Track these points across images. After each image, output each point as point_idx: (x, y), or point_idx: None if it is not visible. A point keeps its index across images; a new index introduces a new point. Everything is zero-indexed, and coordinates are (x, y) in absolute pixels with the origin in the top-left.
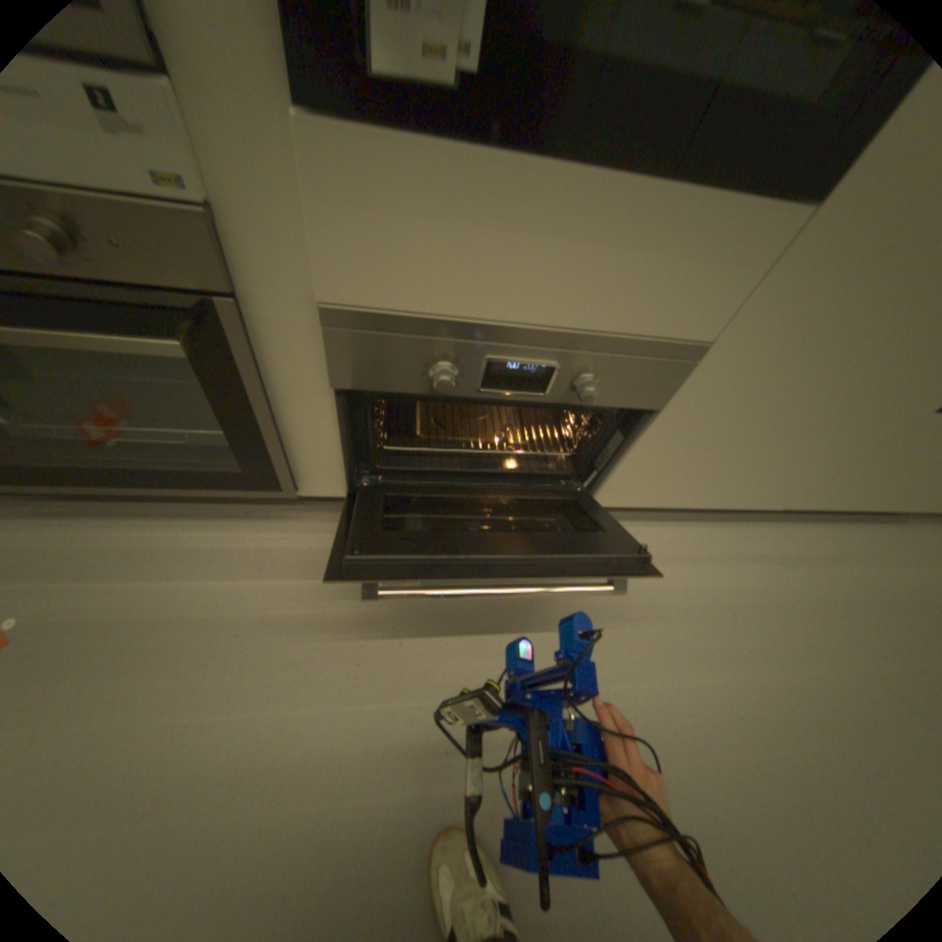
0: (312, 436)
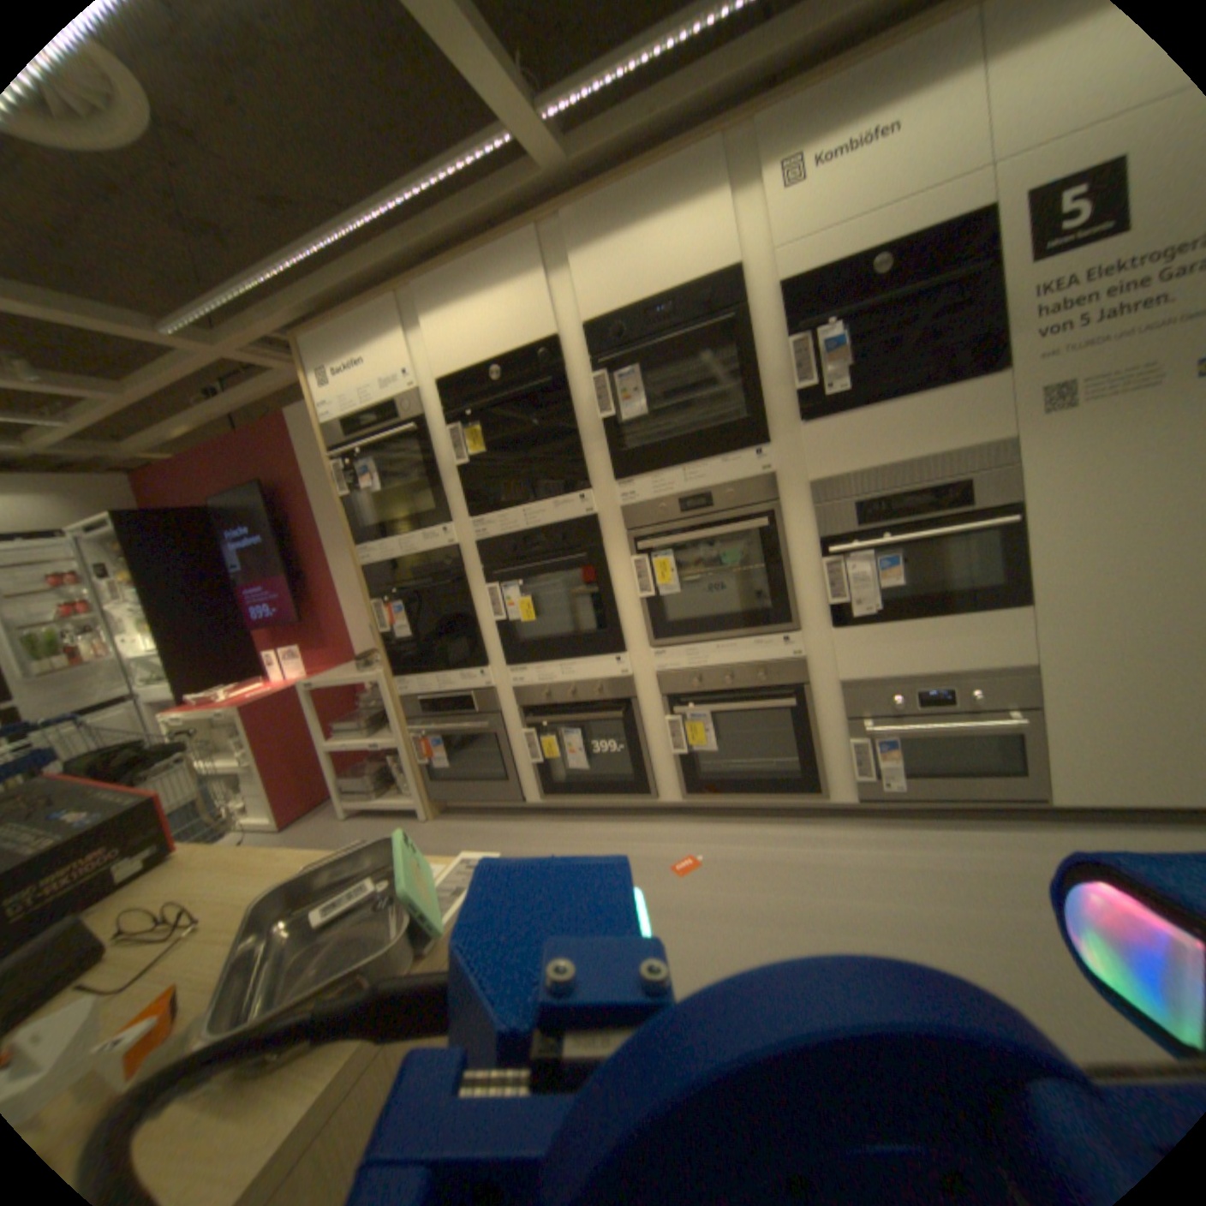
0: (836, 751)
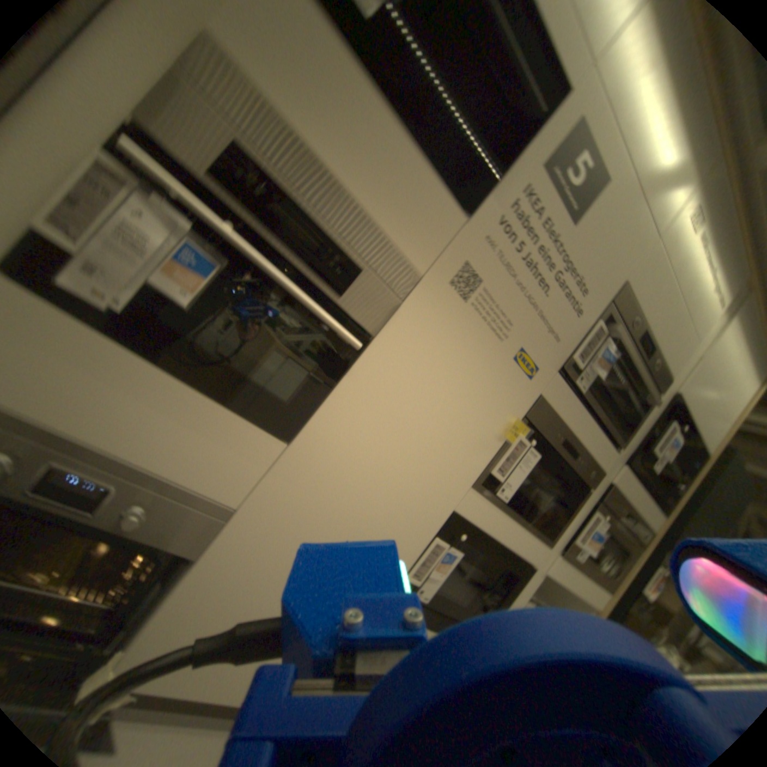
0: None
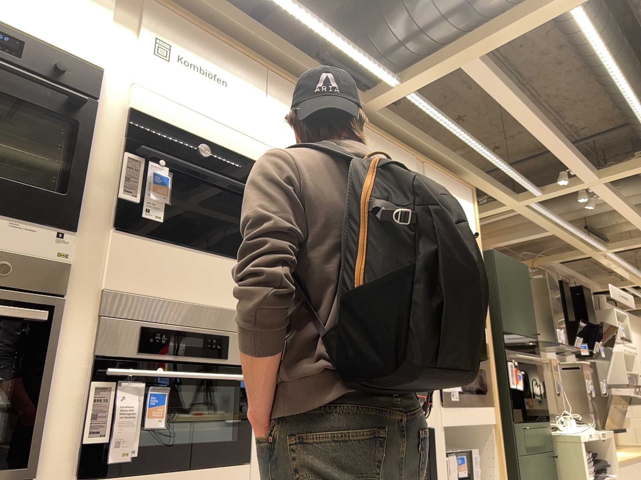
0: None
